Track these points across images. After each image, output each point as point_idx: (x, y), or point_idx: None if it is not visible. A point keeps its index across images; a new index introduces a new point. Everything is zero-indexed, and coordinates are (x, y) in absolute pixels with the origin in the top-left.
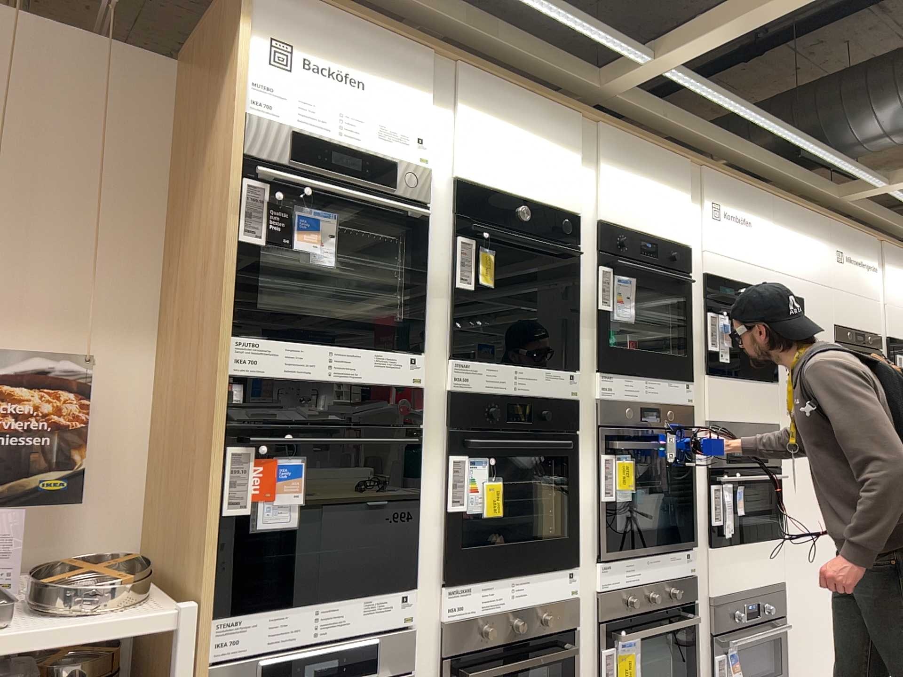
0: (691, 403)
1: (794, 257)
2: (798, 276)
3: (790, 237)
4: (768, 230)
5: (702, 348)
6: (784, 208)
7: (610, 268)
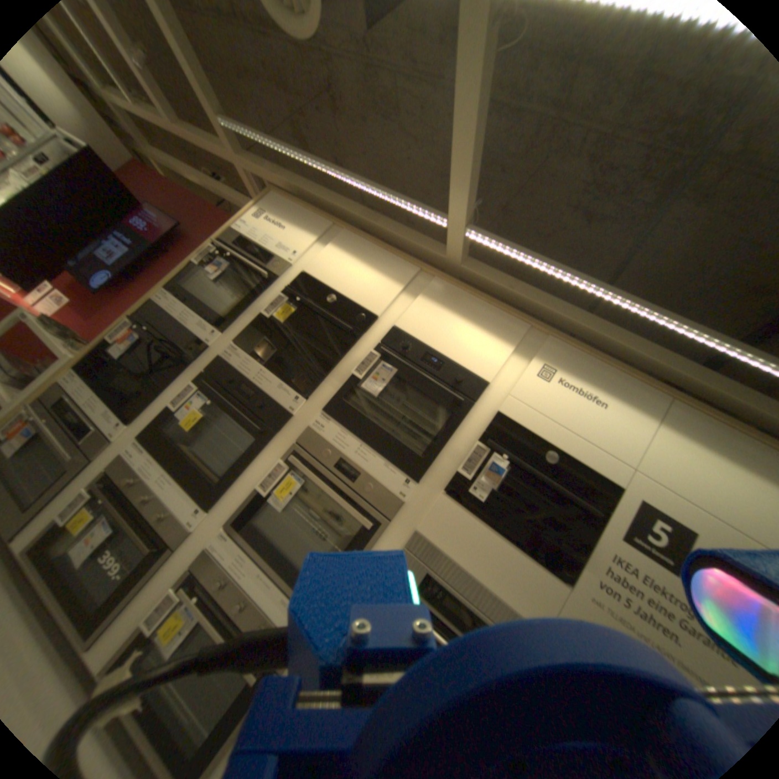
0: (402, 499)
1: (700, 478)
2: (697, 502)
3: (700, 453)
4: (648, 425)
5: (456, 469)
6: (700, 418)
7: (378, 355)
